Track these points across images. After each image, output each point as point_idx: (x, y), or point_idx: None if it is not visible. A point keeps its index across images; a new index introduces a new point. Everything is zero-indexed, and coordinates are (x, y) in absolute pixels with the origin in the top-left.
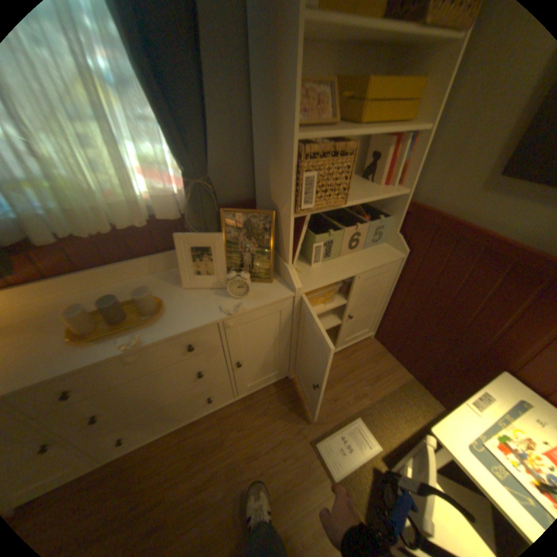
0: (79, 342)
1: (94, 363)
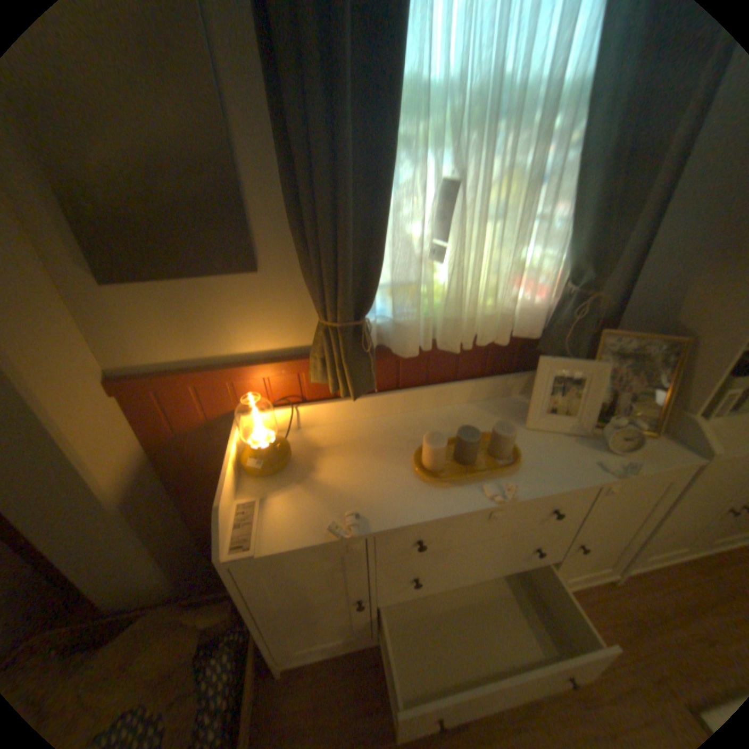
0: (440, 481)
1: (464, 513)
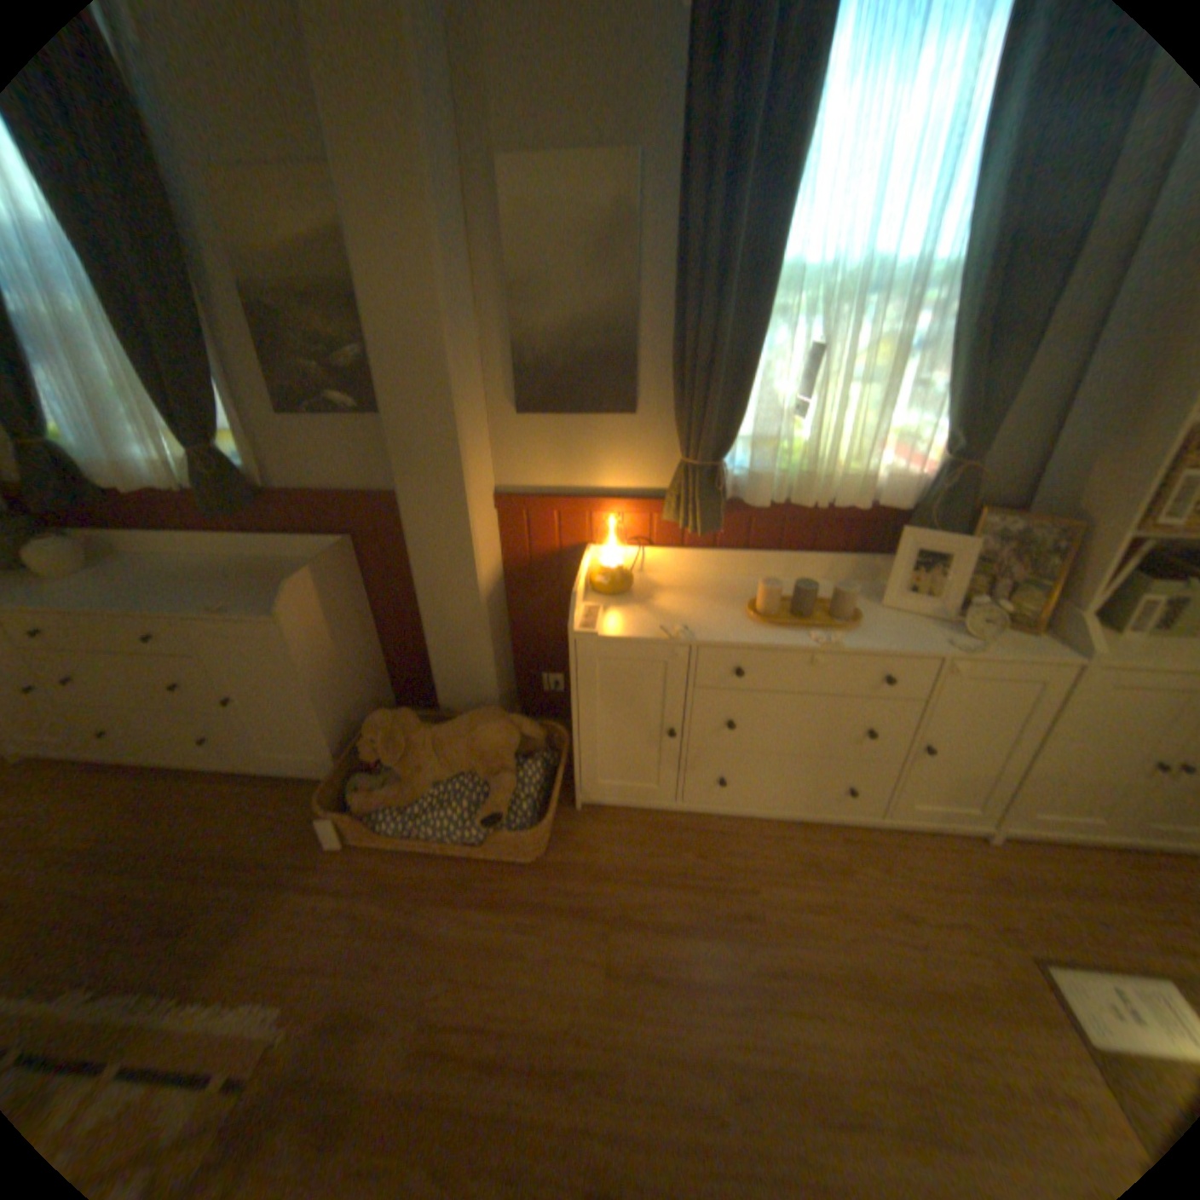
0: (768, 621)
1: (784, 649)
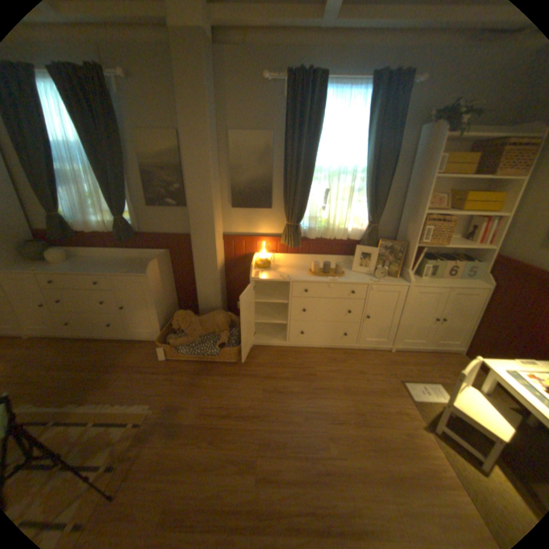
0: (314, 274)
1: (319, 282)
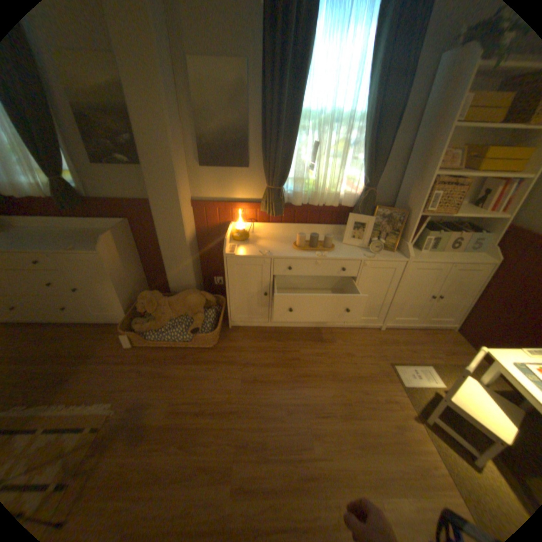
0: (300, 248)
1: (305, 258)
